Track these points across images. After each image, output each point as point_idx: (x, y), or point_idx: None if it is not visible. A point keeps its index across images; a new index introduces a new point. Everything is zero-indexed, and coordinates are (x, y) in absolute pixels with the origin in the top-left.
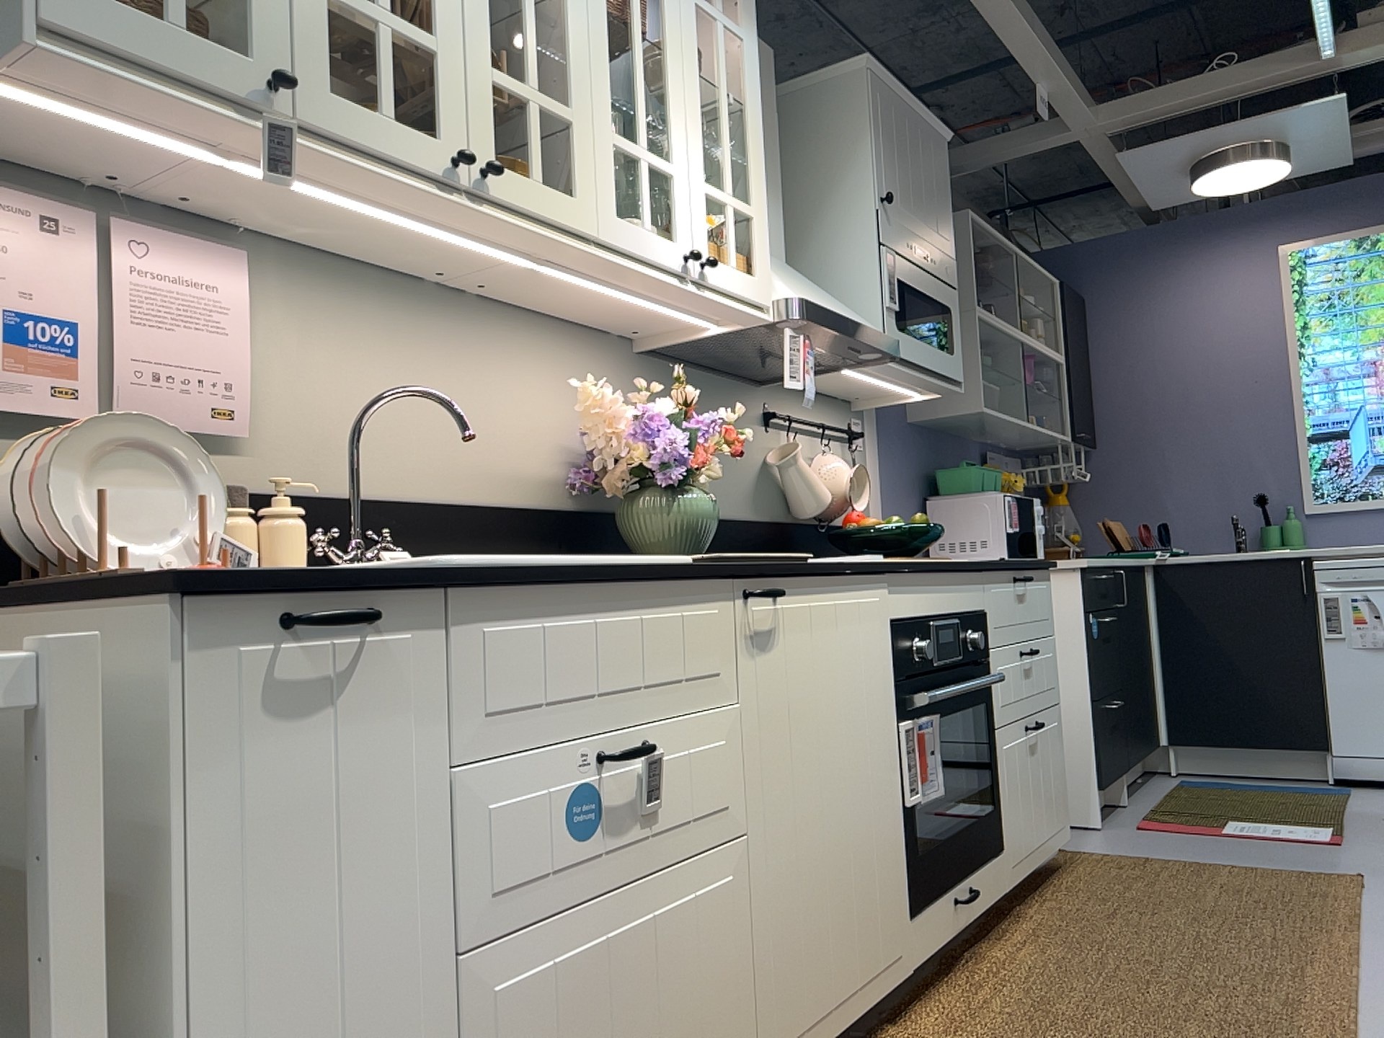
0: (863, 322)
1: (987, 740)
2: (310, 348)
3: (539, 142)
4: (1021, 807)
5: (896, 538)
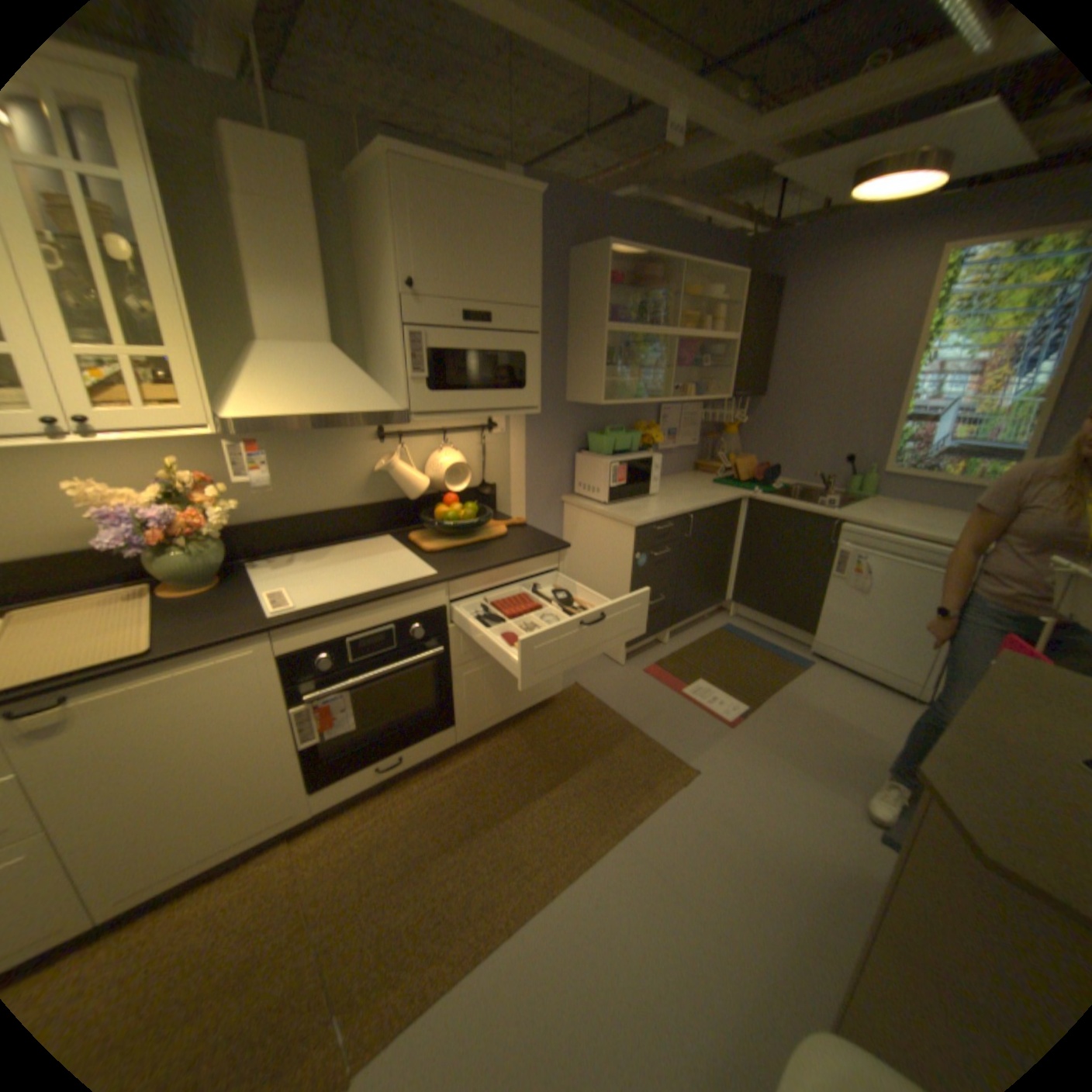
0: (361, 403)
1: (440, 677)
2: None
3: None
4: (484, 698)
5: (449, 525)
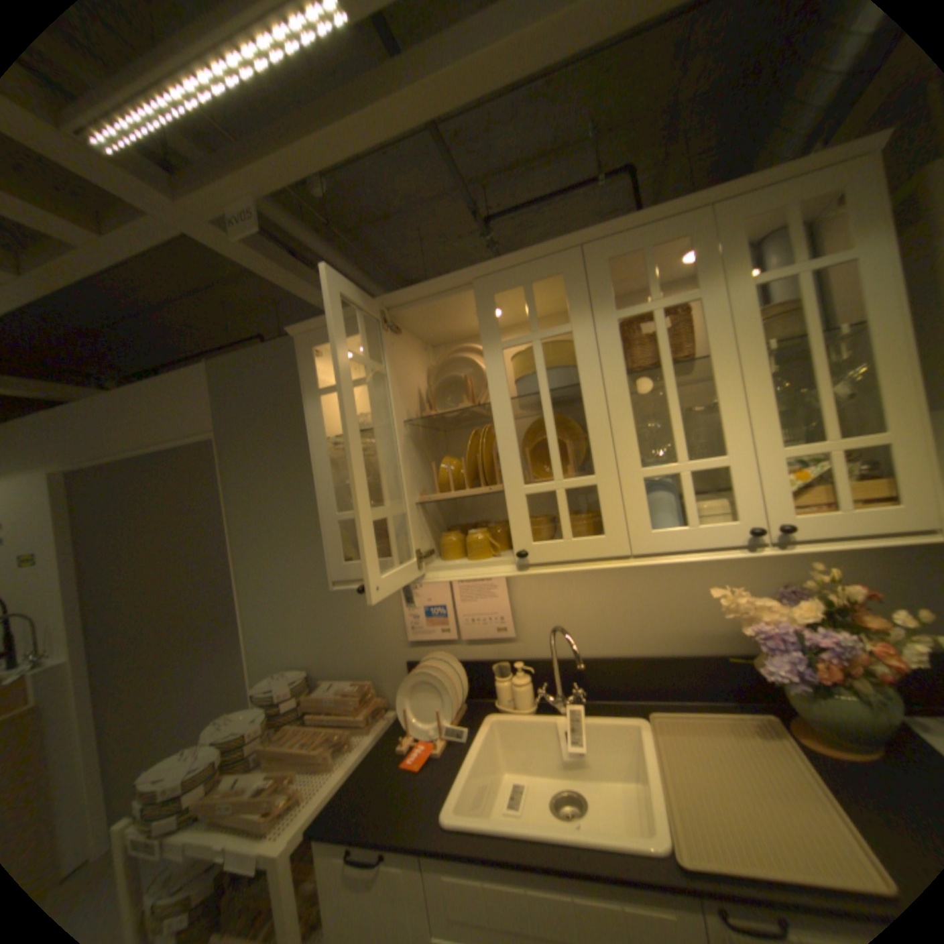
0: None
1: None
2: (544, 588)
3: (568, 512)
4: None
5: None
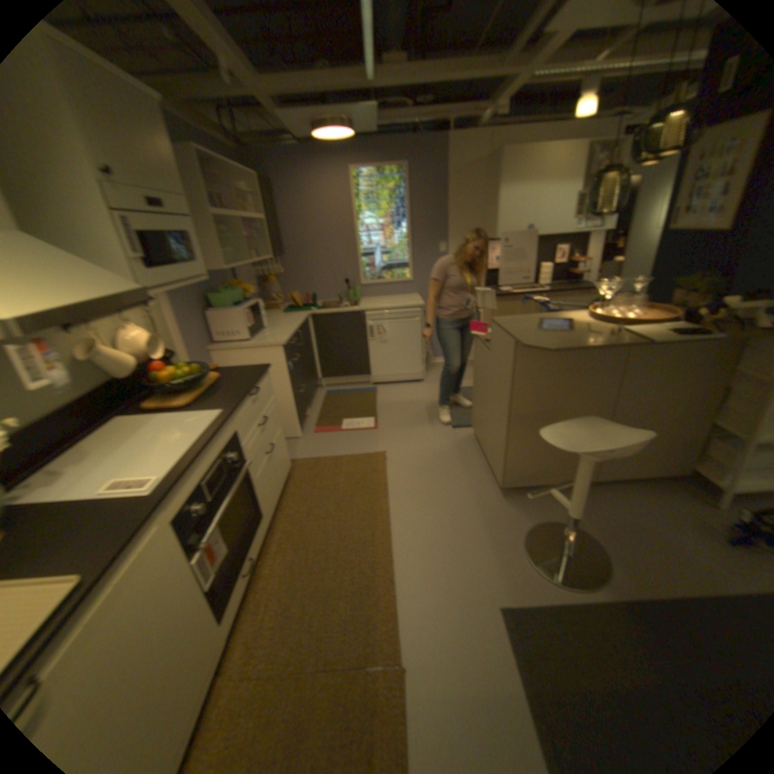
0: (112, 286)
1: (249, 486)
2: None
3: None
4: (269, 489)
5: (183, 382)
